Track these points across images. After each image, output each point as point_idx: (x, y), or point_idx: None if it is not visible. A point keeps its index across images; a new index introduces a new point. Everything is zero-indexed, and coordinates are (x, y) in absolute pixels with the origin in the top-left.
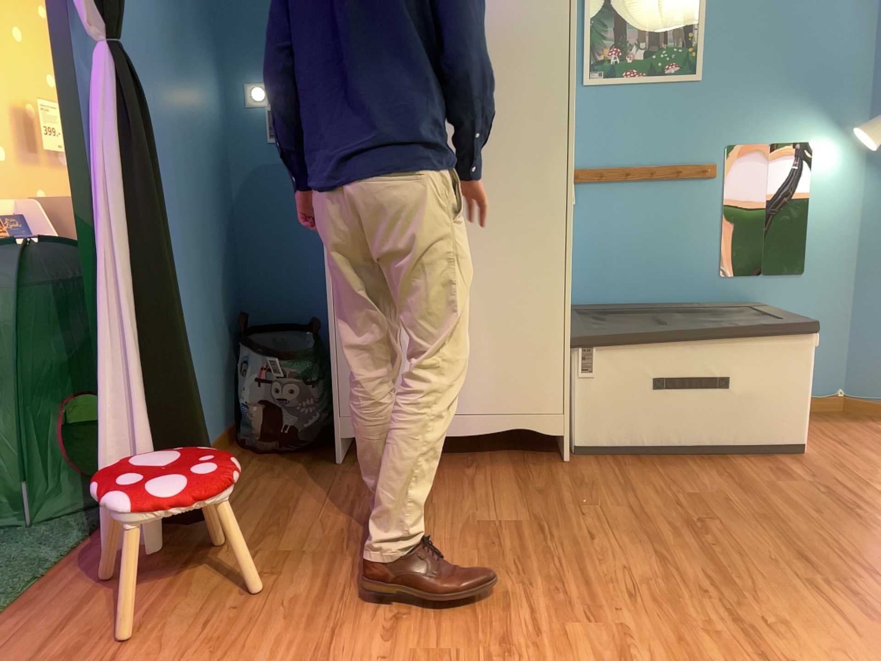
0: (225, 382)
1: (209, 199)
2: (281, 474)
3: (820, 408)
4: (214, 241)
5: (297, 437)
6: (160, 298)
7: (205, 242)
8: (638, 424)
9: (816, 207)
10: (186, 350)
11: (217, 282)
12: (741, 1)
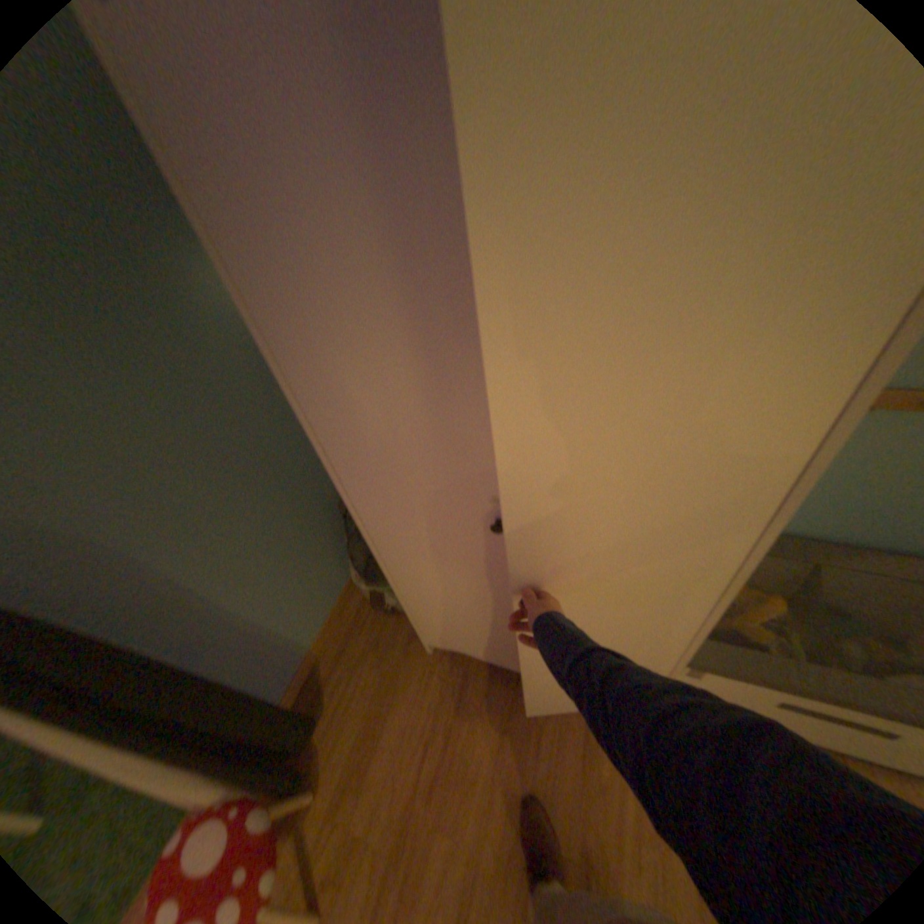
0: (340, 547)
1: (265, 423)
2: (381, 659)
3: None
4: (286, 457)
5: (399, 609)
6: (162, 725)
7: (274, 471)
8: None
9: None
10: (227, 714)
11: (305, 486)
12: None
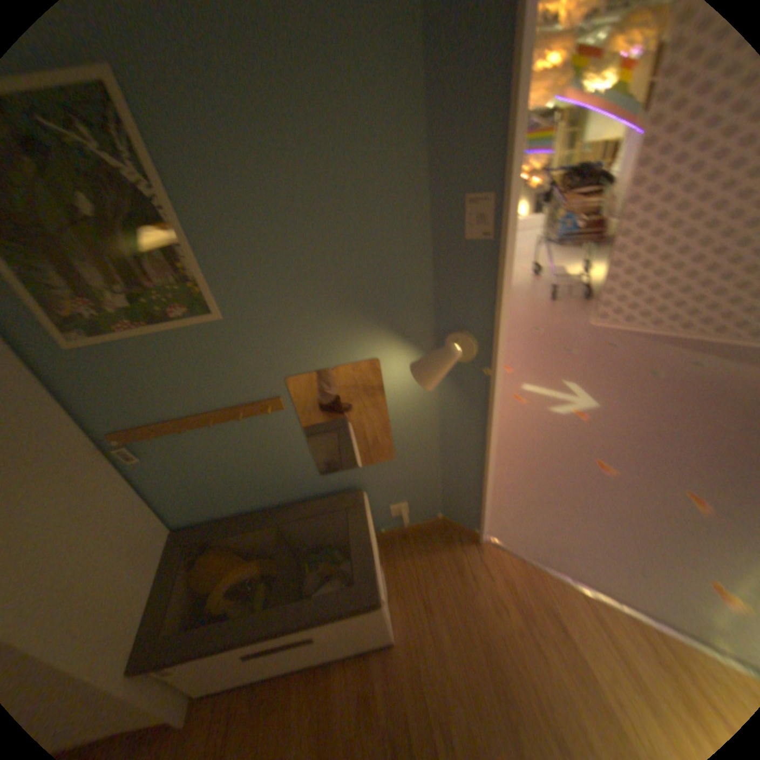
0: None
1: None
2: None
3: (424, 526)
4: None
5: None
6: None
7: None
8: (240, 677)
9: (394, 409)
10: None
11: None
12: (232, 201)
